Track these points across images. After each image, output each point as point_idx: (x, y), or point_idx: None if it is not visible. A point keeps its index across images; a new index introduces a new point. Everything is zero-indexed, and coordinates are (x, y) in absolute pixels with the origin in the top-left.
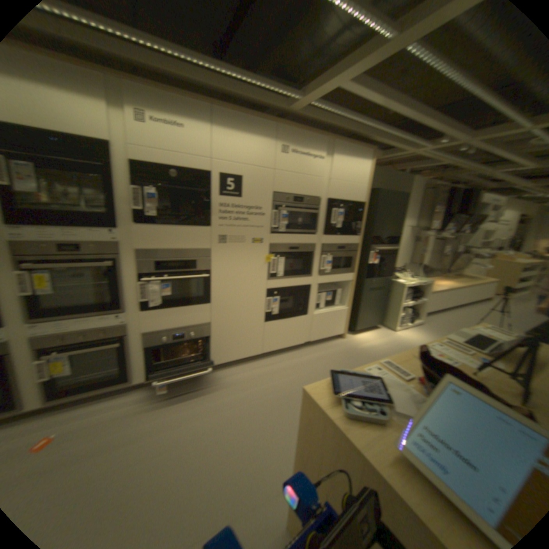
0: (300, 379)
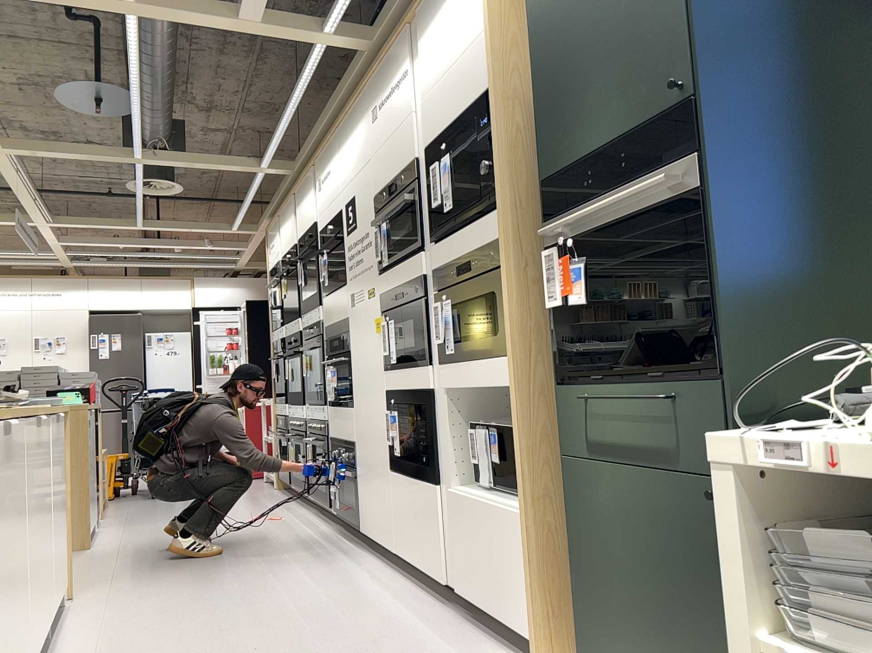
0: (315, 607)
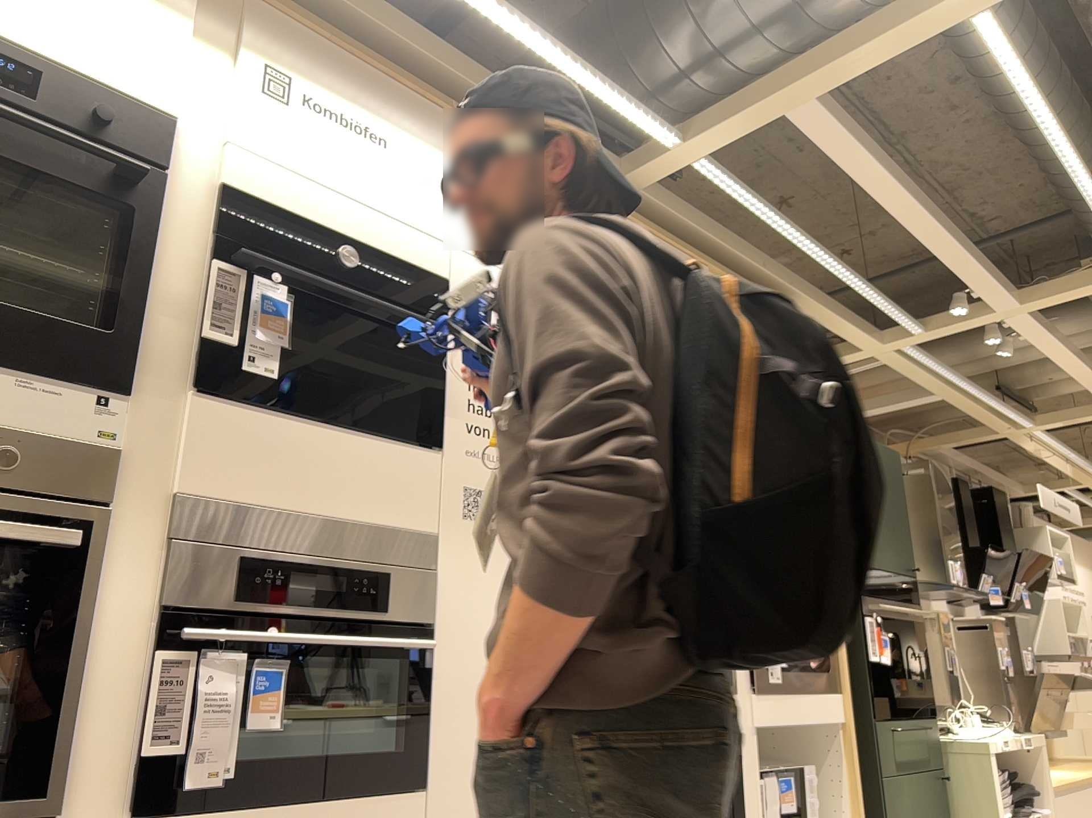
0: None
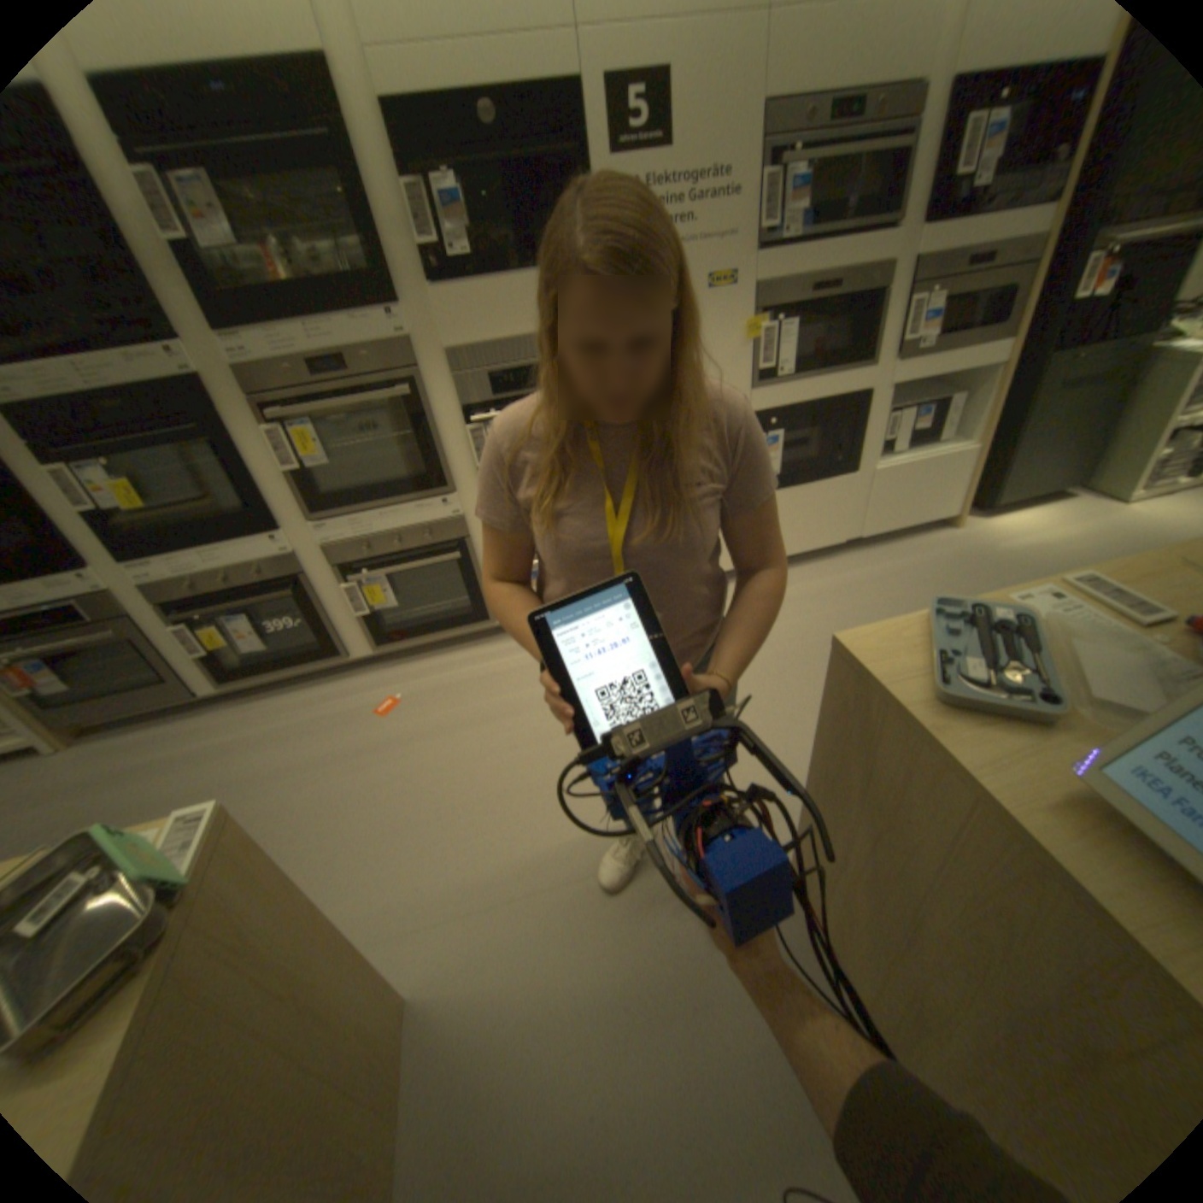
0: (828, 622)
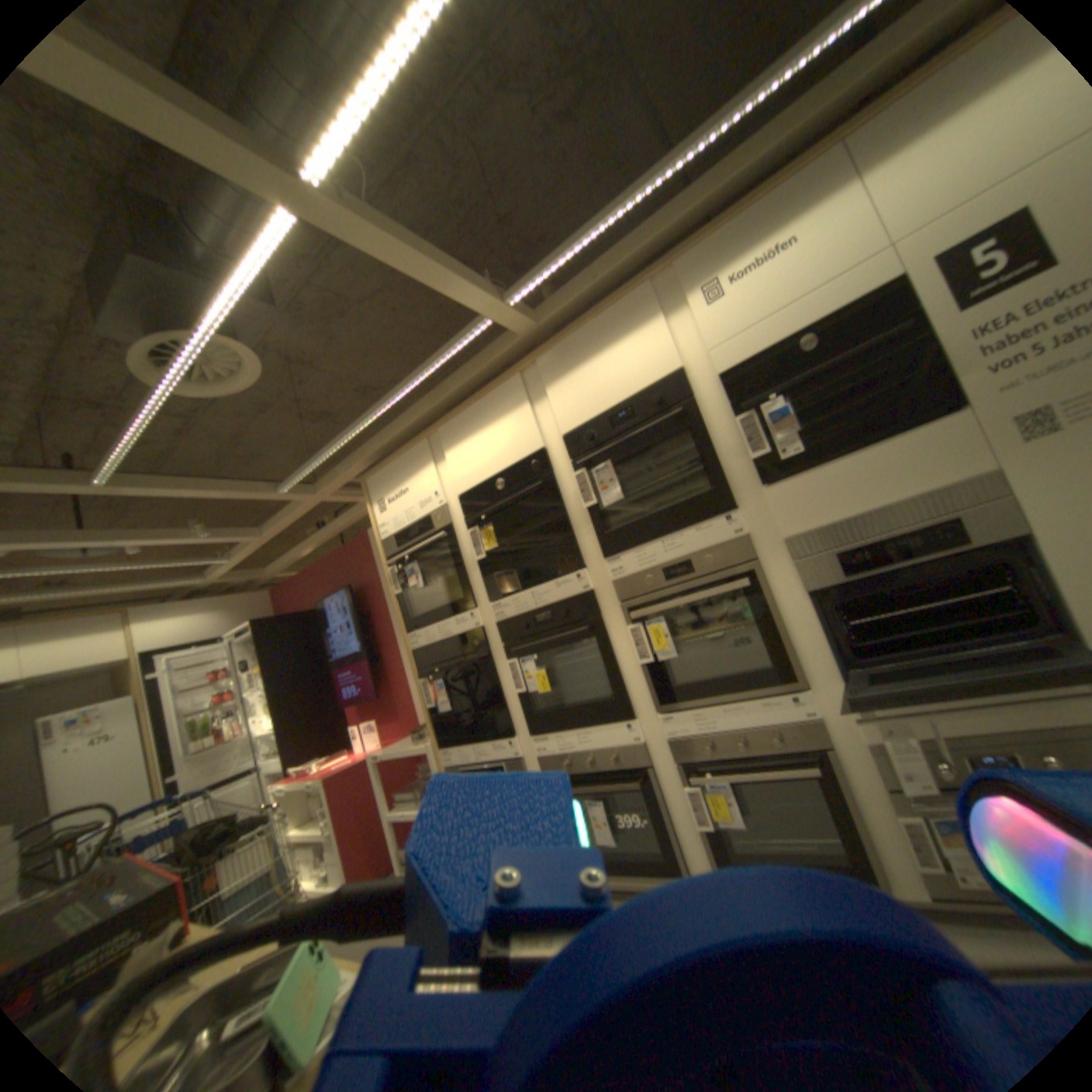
0: None
